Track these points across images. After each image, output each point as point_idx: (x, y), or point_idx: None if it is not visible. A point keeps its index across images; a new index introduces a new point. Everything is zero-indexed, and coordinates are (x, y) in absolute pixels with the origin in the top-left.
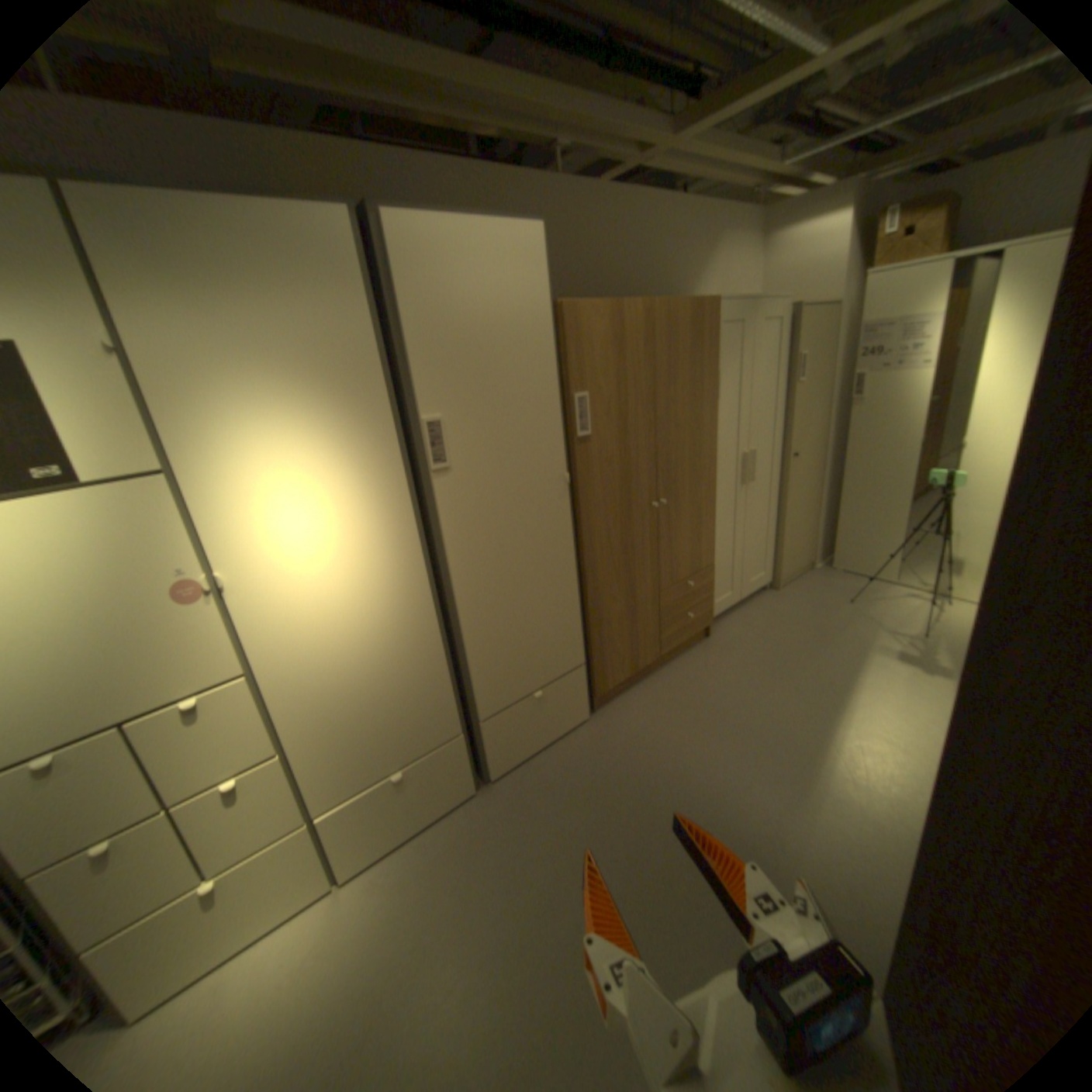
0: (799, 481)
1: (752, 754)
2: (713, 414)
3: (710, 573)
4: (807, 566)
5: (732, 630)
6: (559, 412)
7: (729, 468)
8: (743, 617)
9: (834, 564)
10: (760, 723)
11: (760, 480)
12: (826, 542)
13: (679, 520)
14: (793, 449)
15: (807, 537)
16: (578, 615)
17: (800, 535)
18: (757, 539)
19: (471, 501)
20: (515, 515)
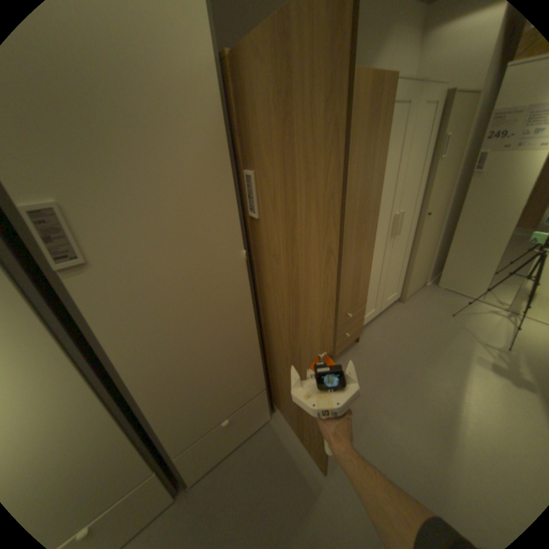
0: (428, 232)
1: (392, 466)
2: (379, 185)
3: (363, 304)
4: (422, 285)
5: (374, 336)
6: (232, 188)
7: (384, 226)
8: (381, 325)
9: (439, 282)
10: (397, 431)
11: (403, 233)
12: (435, 269)
13: (345, 273)
14: (428, 209)
15: (426, 267)
16: (259, 359)
17: (422, 267)
18: (395, 273)
19: (127, 294)
20: (187, 297)
